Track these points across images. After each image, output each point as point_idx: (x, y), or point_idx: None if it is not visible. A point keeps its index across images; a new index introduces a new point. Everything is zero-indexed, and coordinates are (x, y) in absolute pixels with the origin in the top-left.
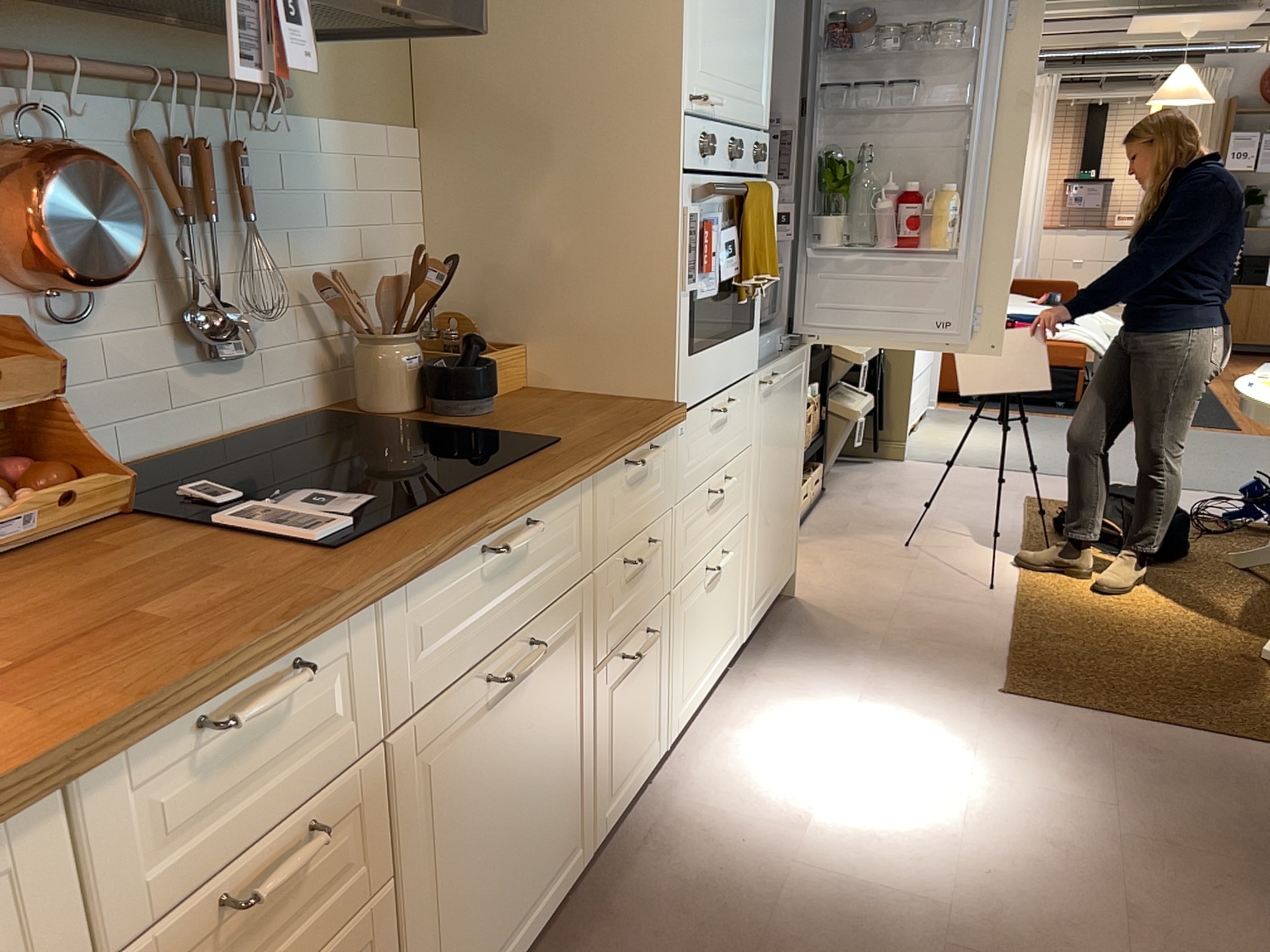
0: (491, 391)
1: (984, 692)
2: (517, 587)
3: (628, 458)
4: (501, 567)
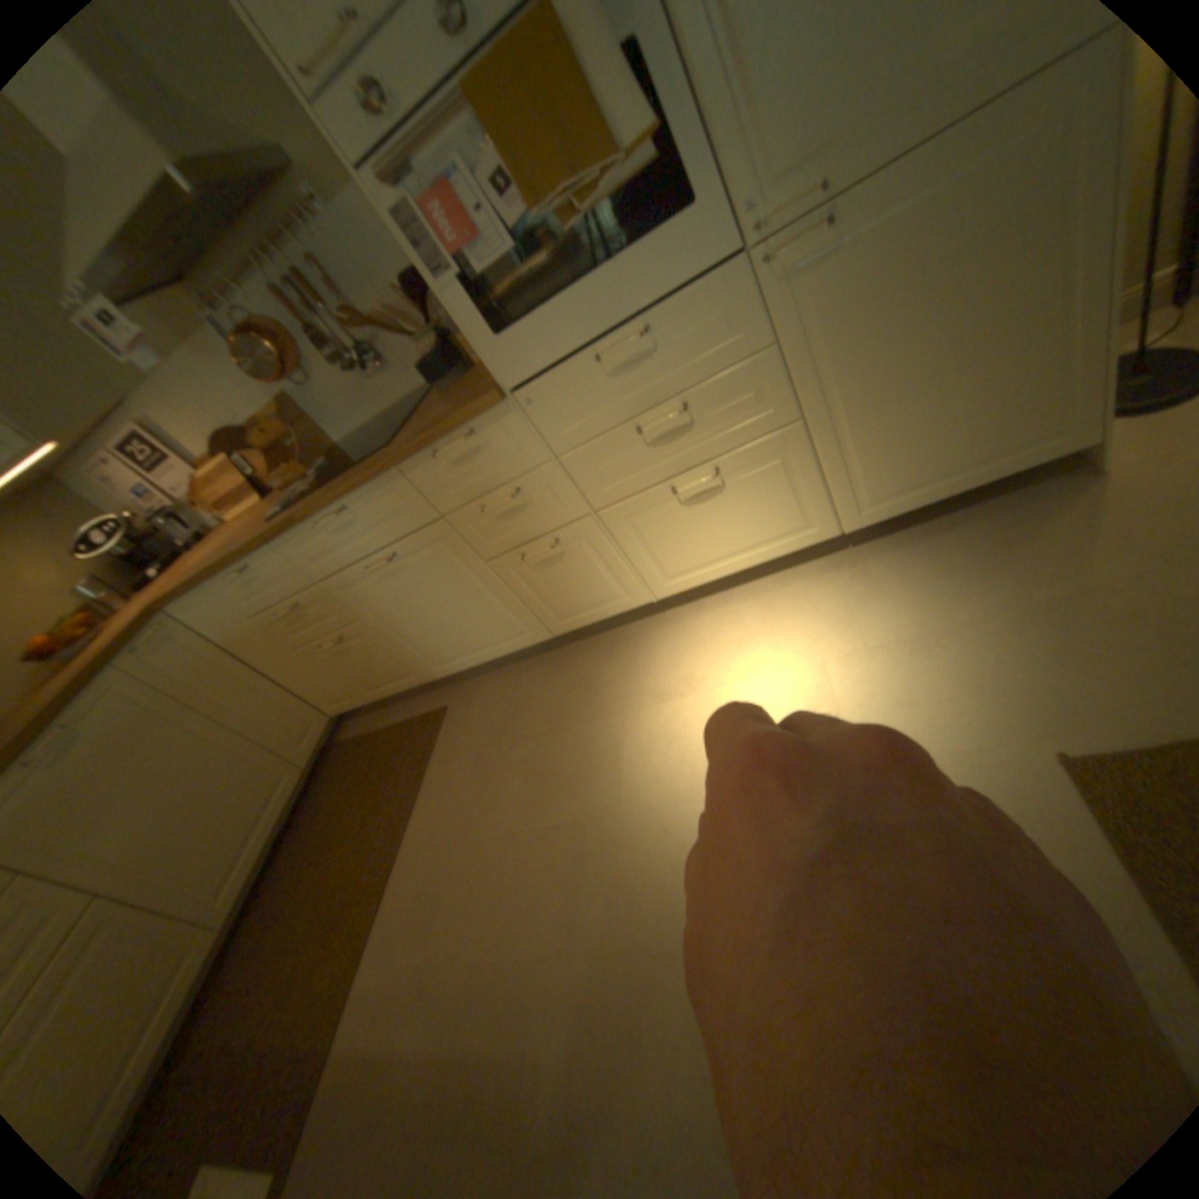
0: (442, 376)
1: (1042, 743)
2: (366, 533)
3: (441, 449)
4: (345, 527)
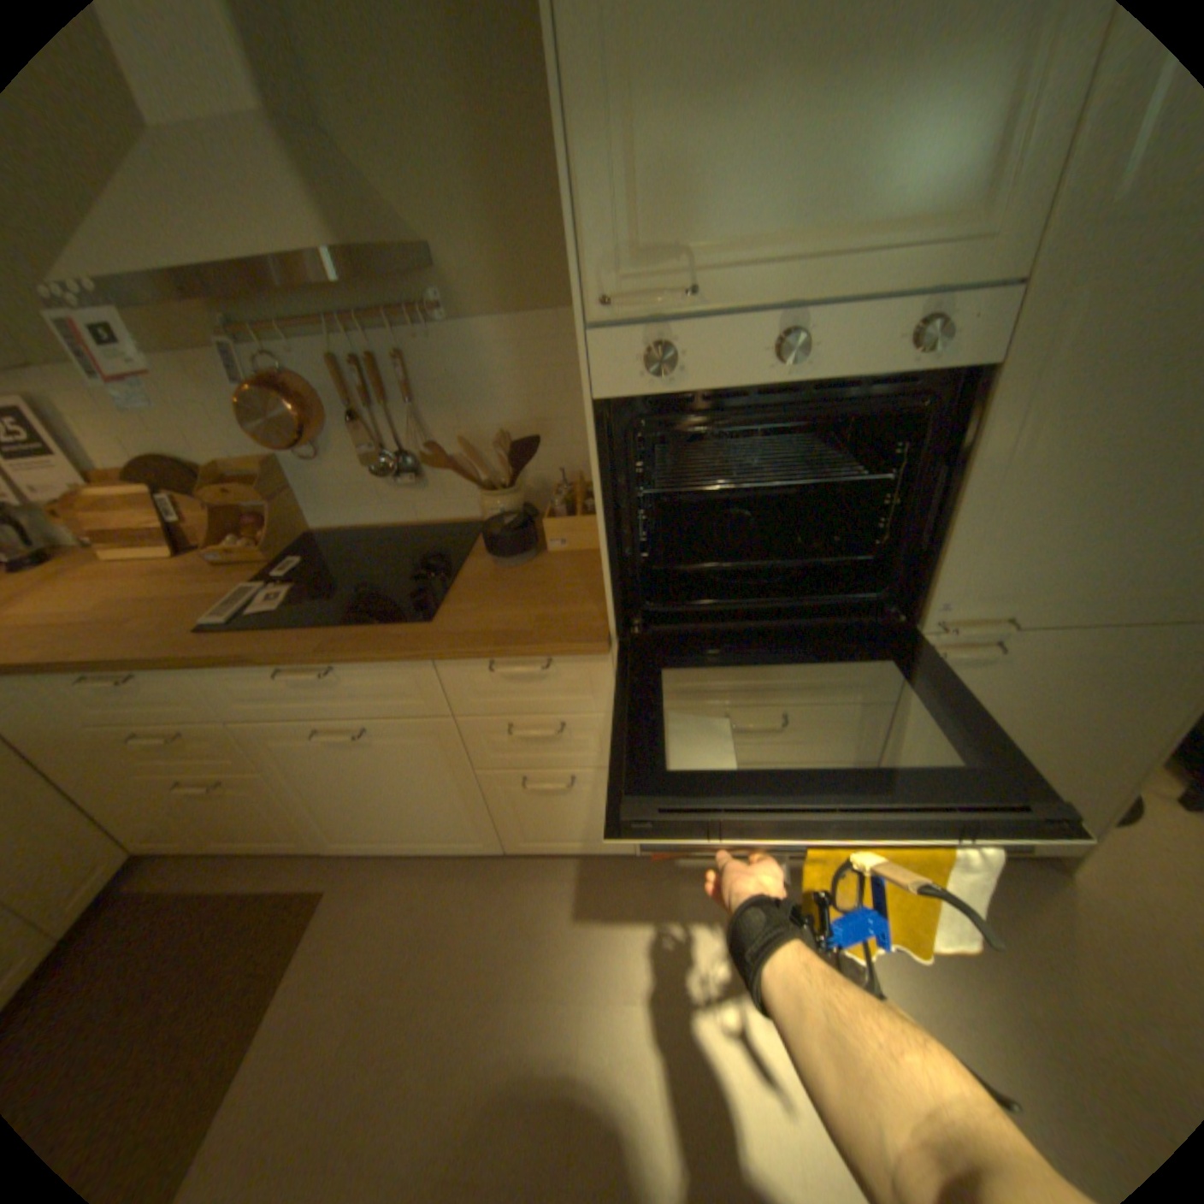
0: (509, 553)
1: None
2: (336, 698)
3: (498, 660)
4: (311, 683)
